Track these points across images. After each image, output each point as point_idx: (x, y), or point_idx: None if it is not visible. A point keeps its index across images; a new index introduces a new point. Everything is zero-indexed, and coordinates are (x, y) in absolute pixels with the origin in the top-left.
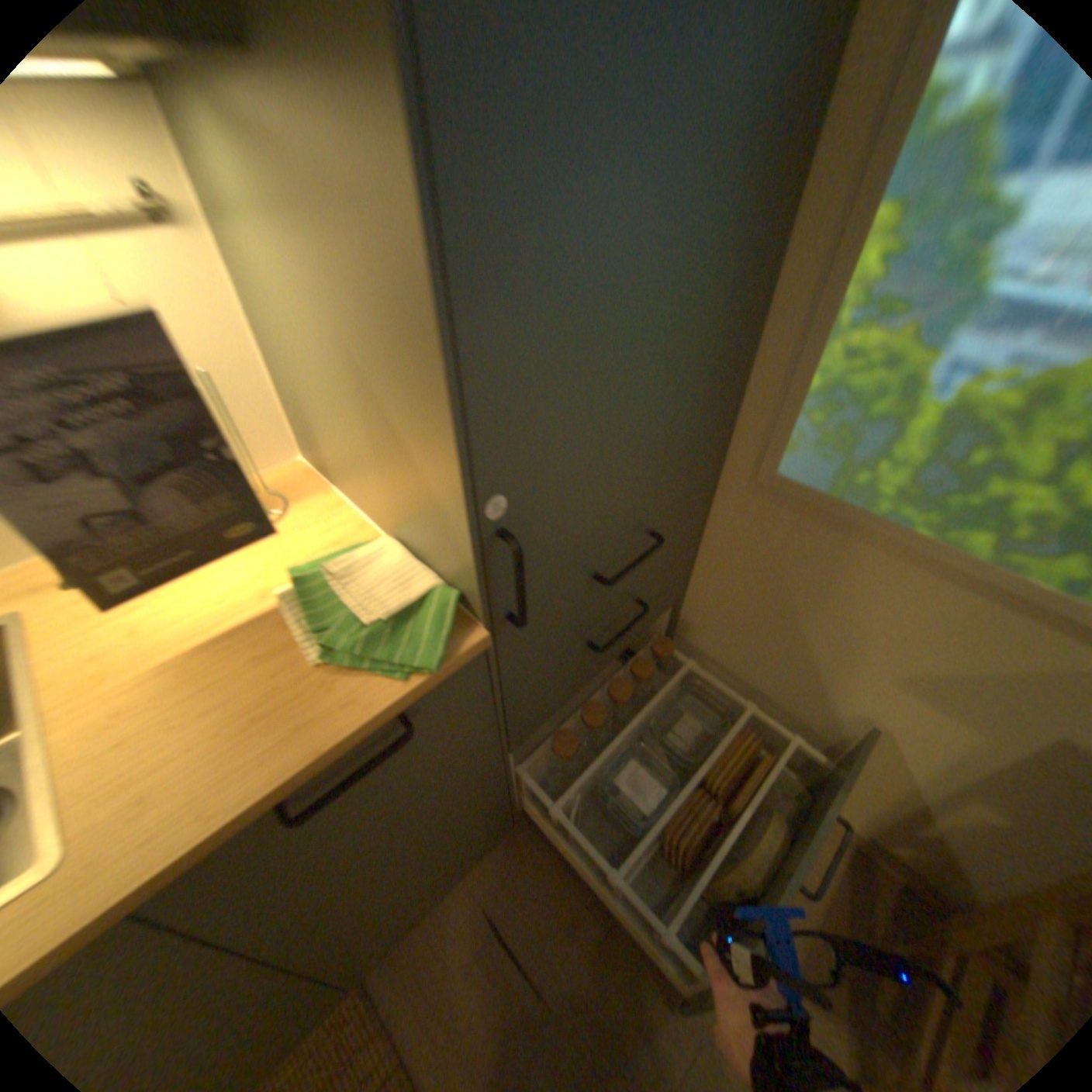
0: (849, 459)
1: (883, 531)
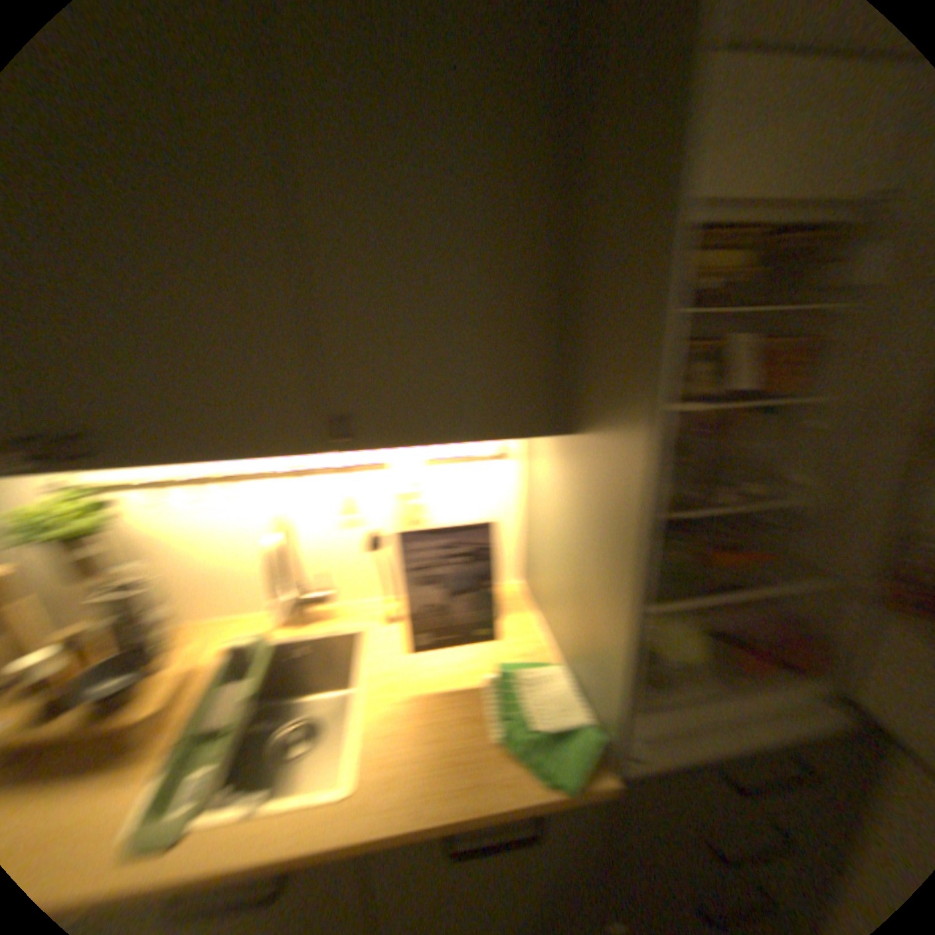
0: None
1: None
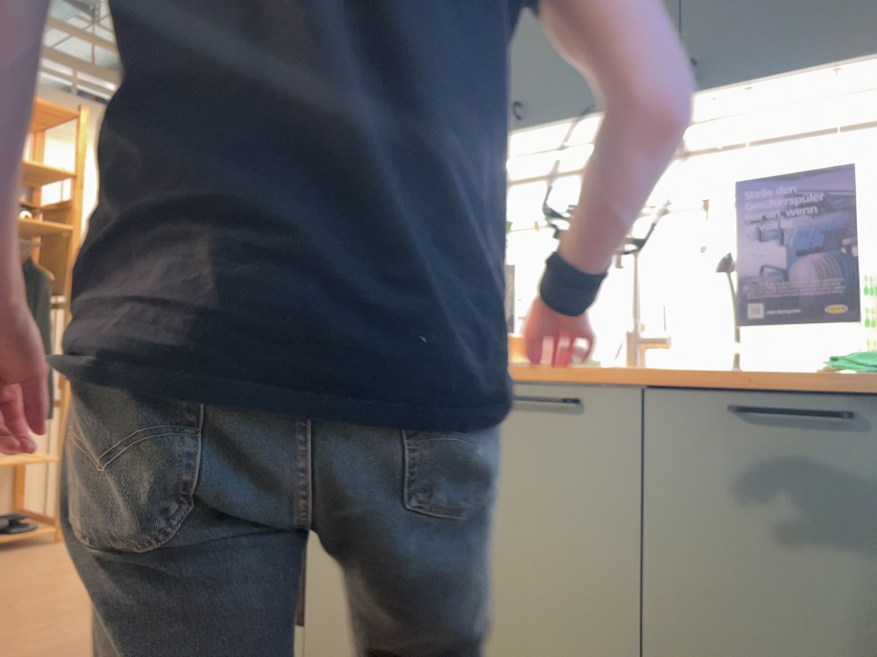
0: None
1: None
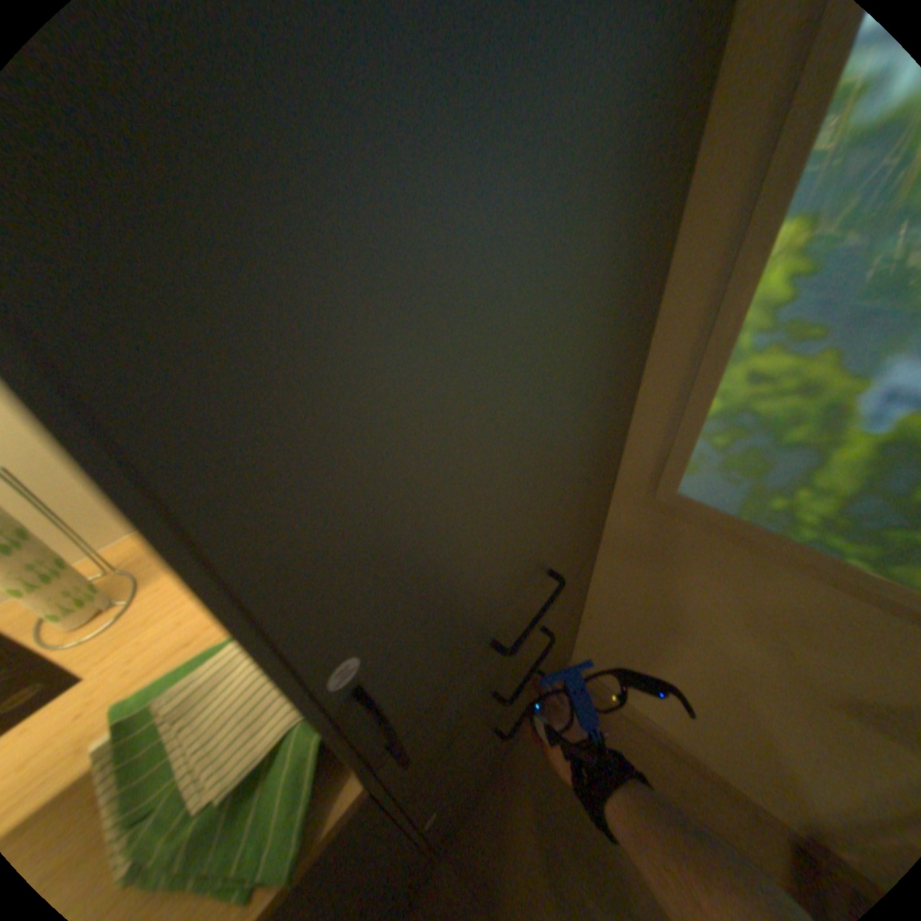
0: (761, 484)
1: (808, 558)
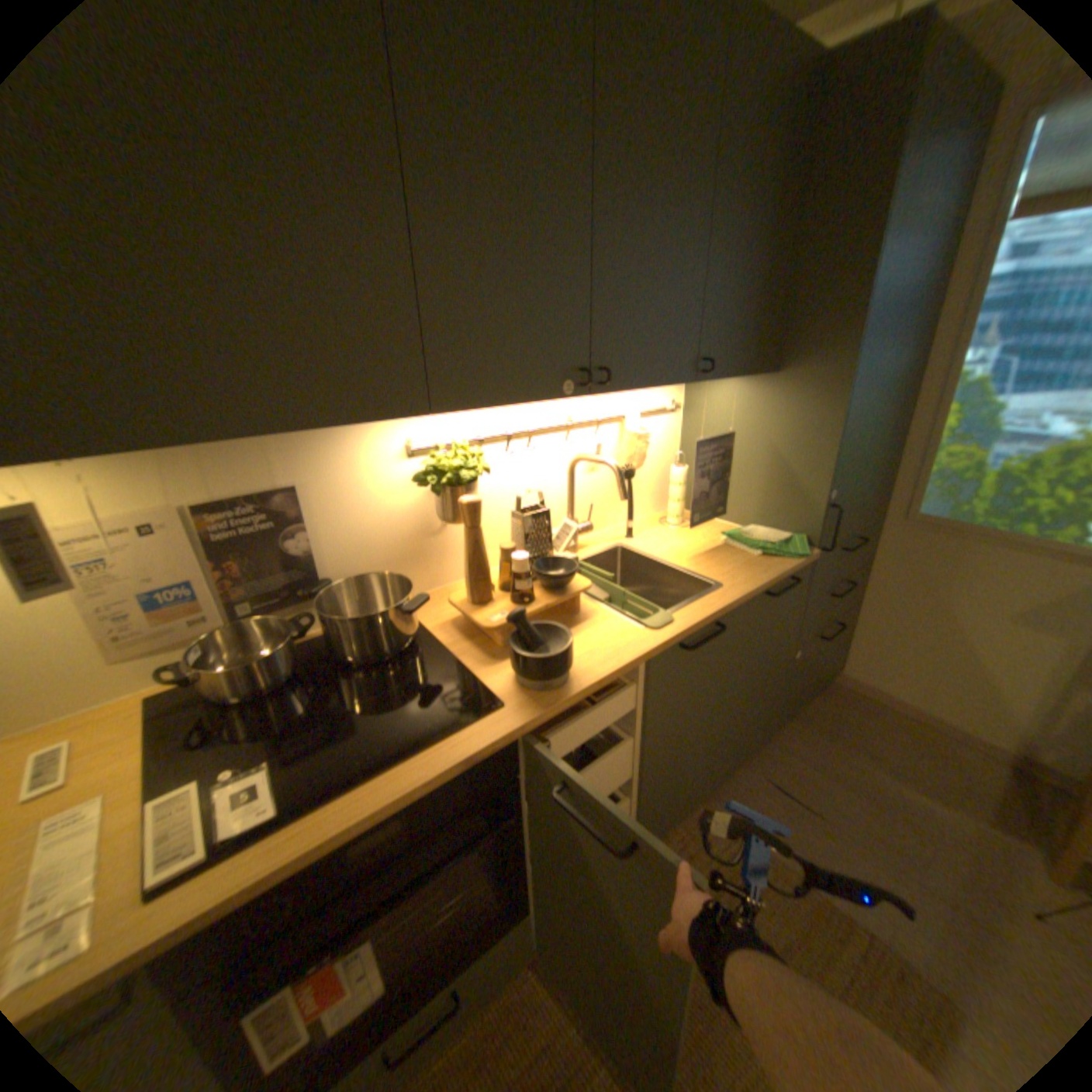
0: (956, 501)
1: (981, 533)
